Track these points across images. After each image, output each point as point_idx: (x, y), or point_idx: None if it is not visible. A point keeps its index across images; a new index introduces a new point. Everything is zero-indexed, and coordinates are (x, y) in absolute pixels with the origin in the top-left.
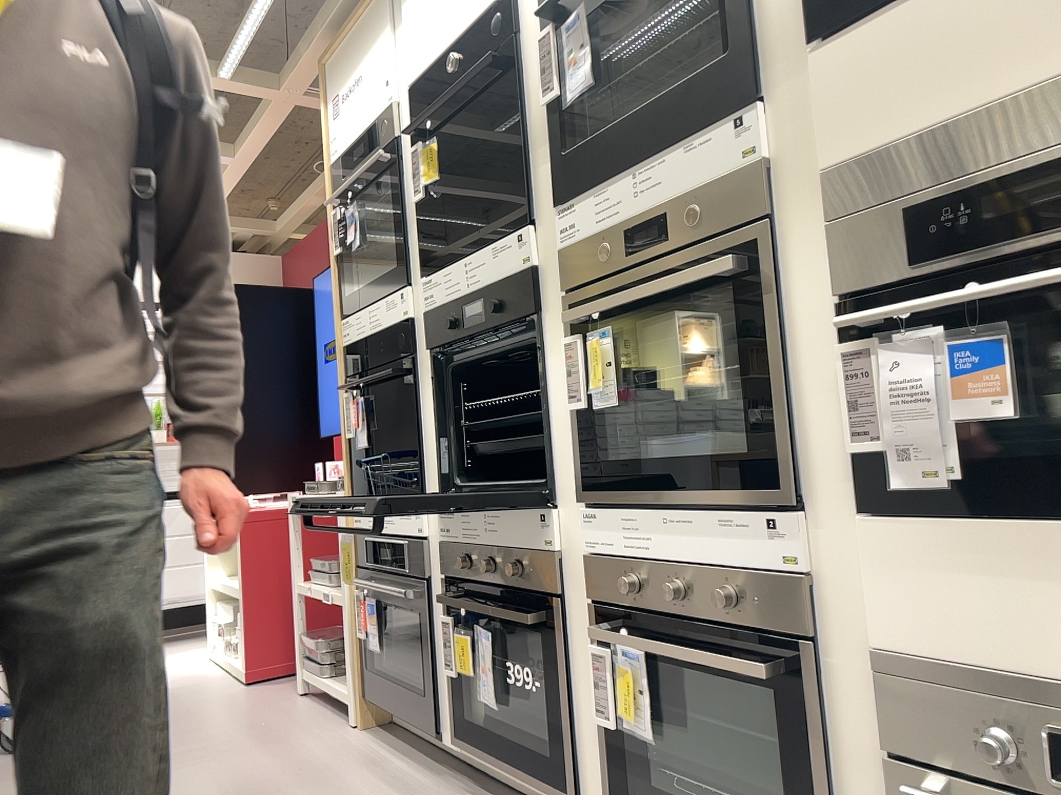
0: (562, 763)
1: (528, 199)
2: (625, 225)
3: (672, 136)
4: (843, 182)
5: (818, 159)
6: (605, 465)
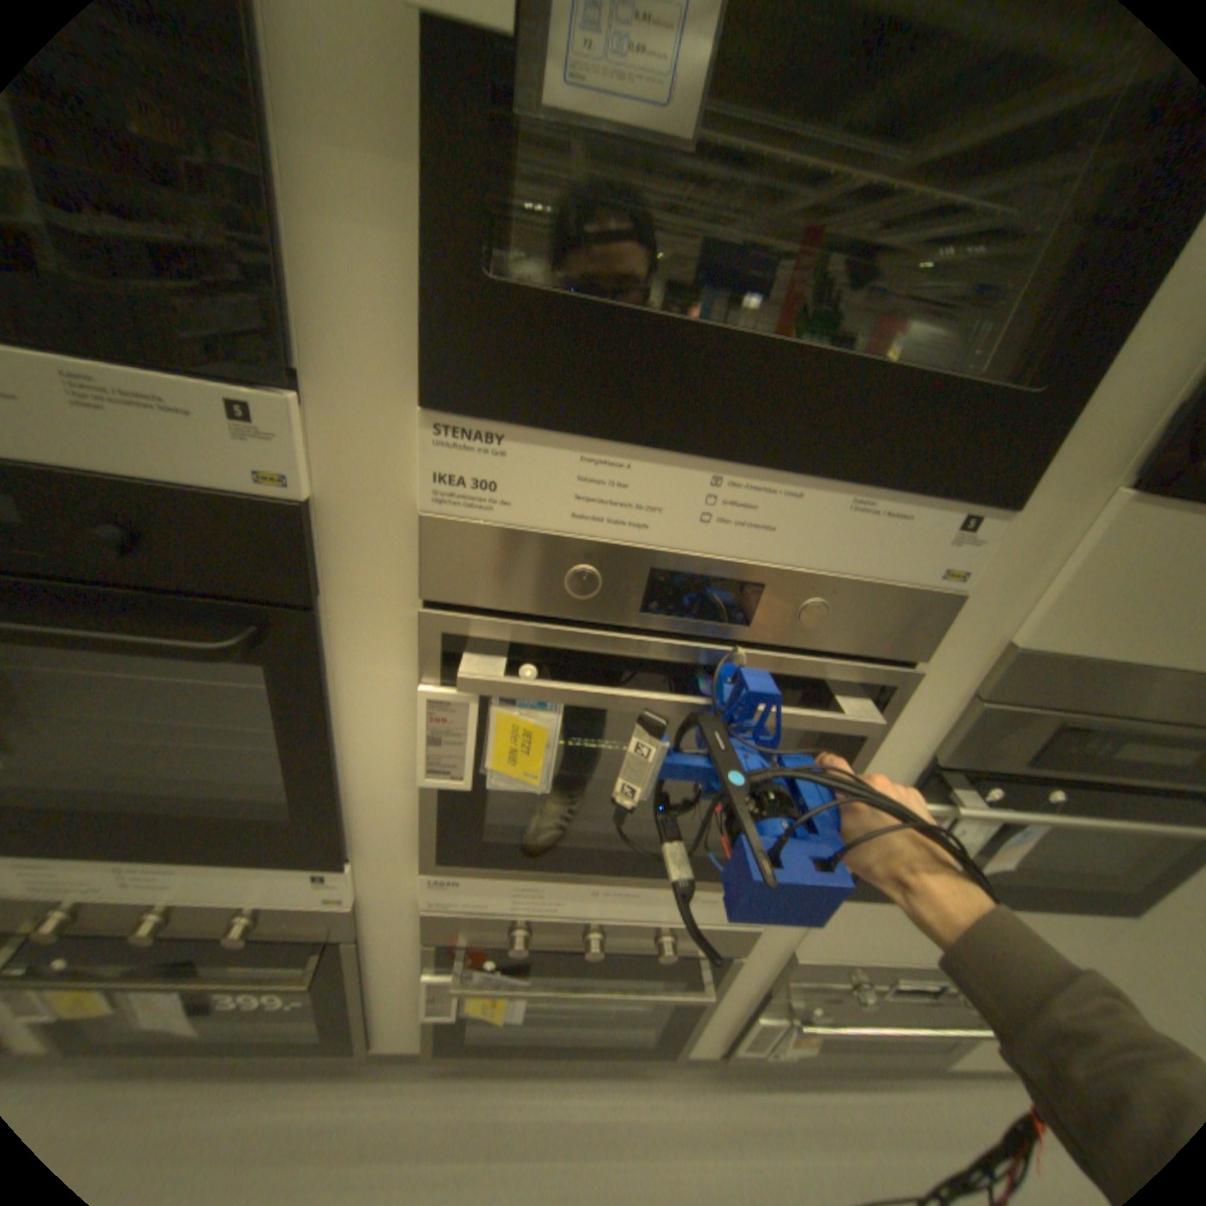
0: (343, 1039)
1: (271, 296)
2: (652, 554)
3: (843, 454)
4: (1038, 673)
5: (1033, 634)
6: (491, 842)
